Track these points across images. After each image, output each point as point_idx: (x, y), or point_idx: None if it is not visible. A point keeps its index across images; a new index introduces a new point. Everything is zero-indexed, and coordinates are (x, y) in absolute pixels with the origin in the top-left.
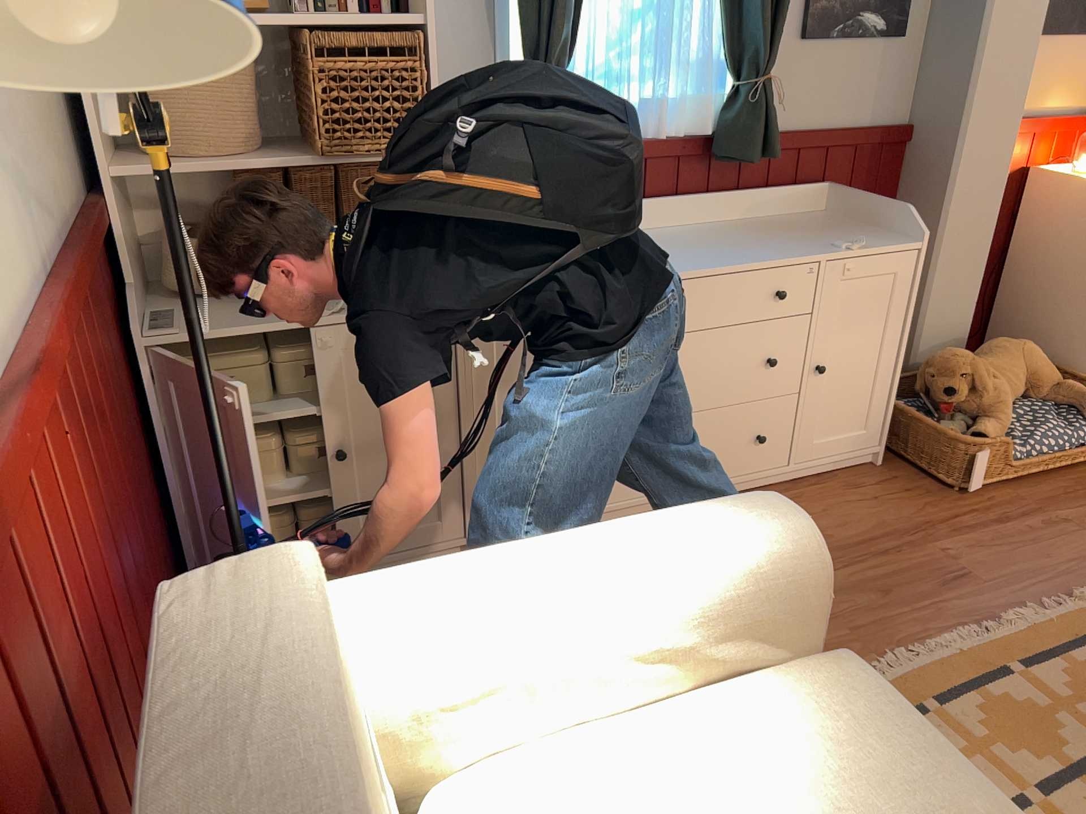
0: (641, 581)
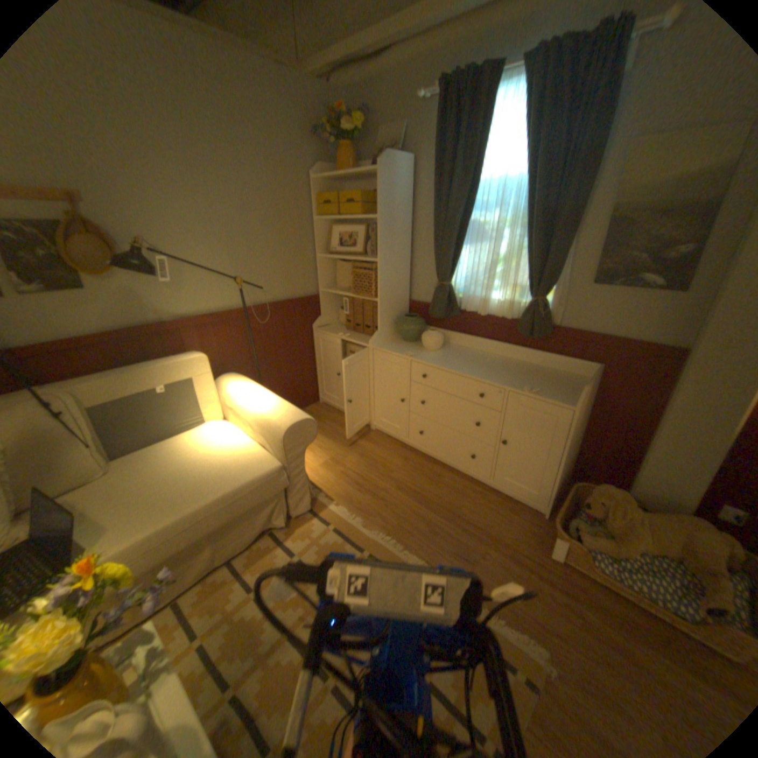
0: (258, 408)
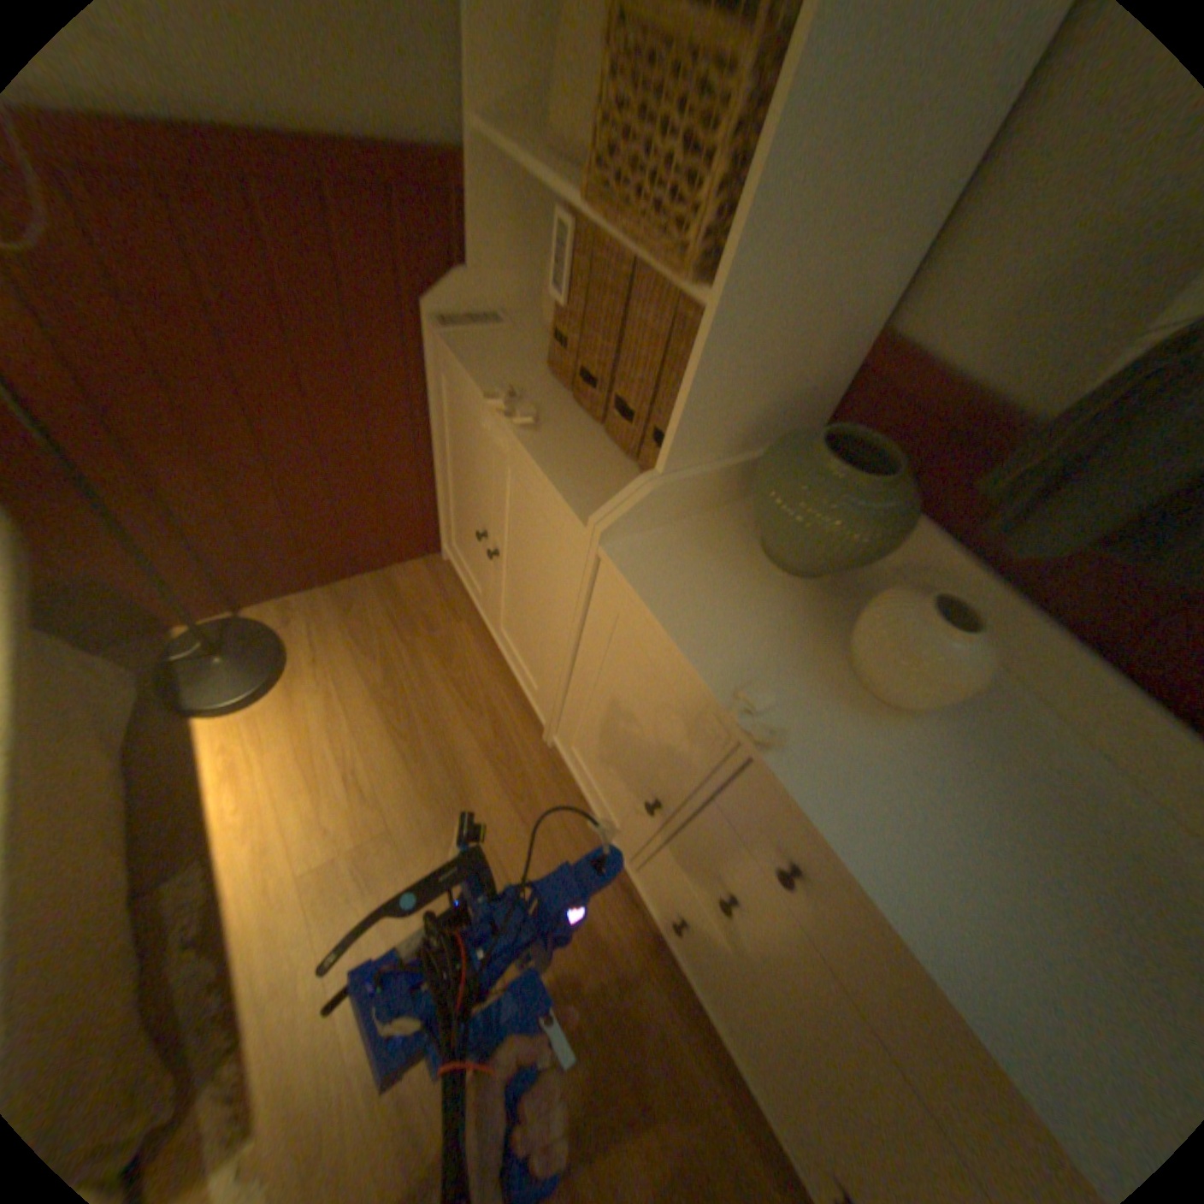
0: None
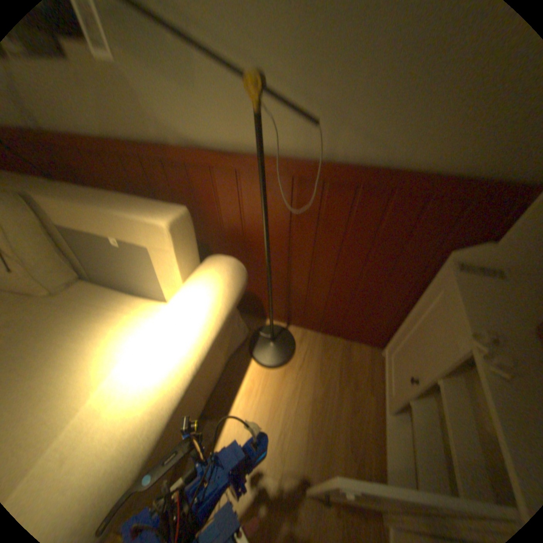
0: (103, 386)
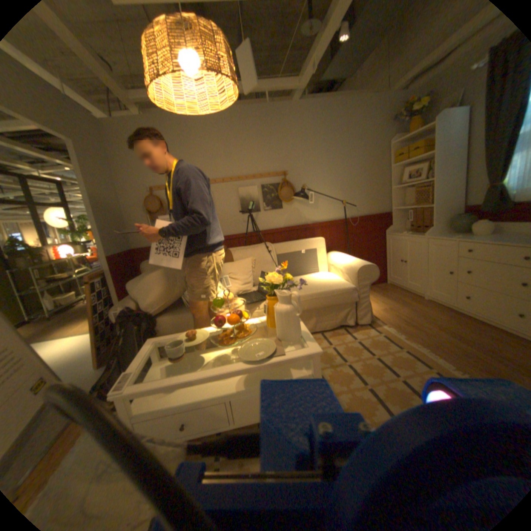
0: (346, 261)
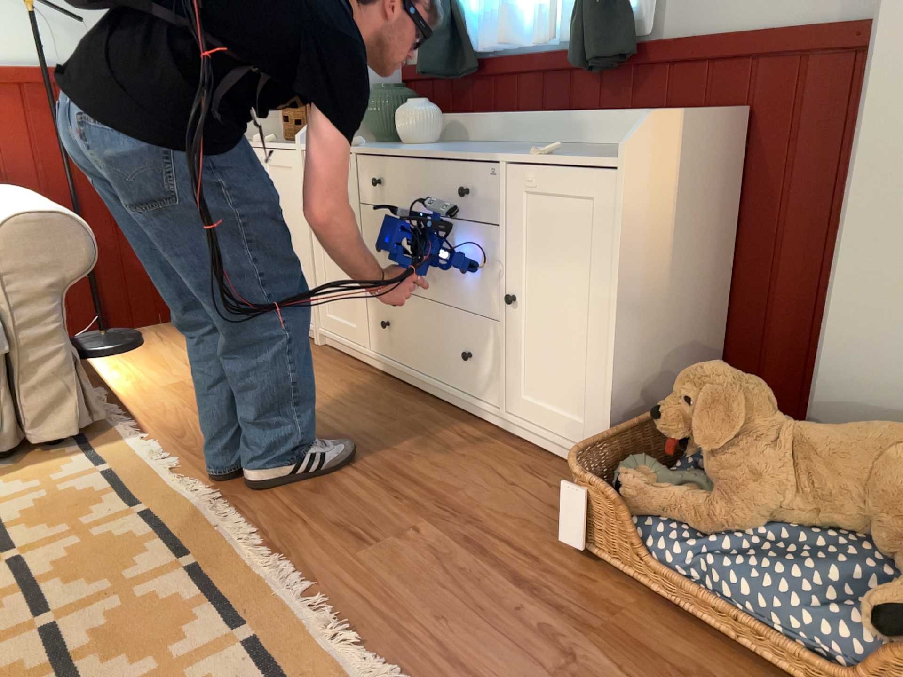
0: None
